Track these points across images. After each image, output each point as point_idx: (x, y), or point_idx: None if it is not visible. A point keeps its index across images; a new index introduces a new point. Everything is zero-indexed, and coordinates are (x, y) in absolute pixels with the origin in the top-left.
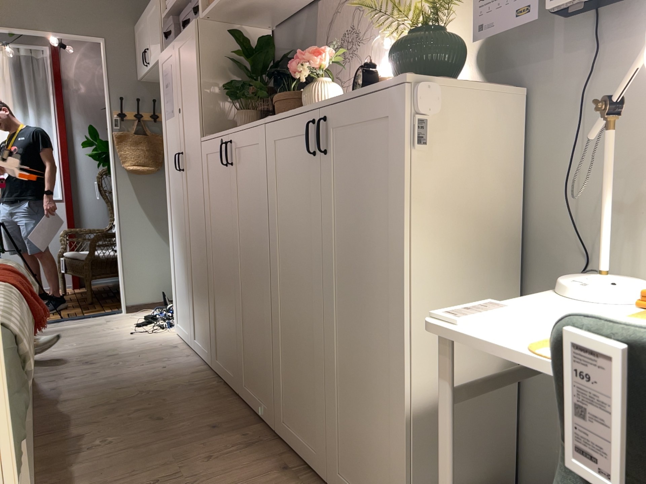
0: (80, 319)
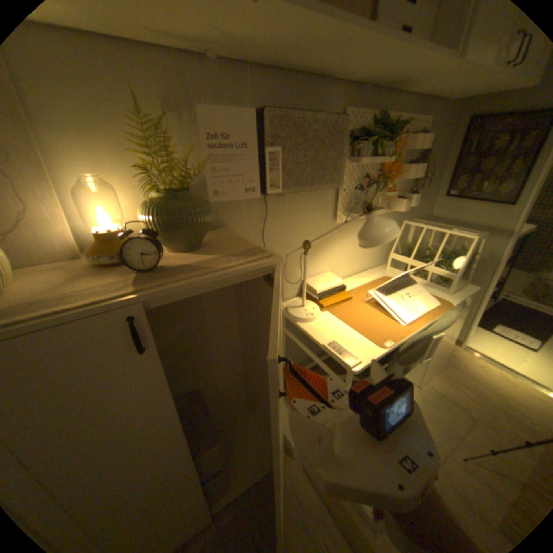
0: None
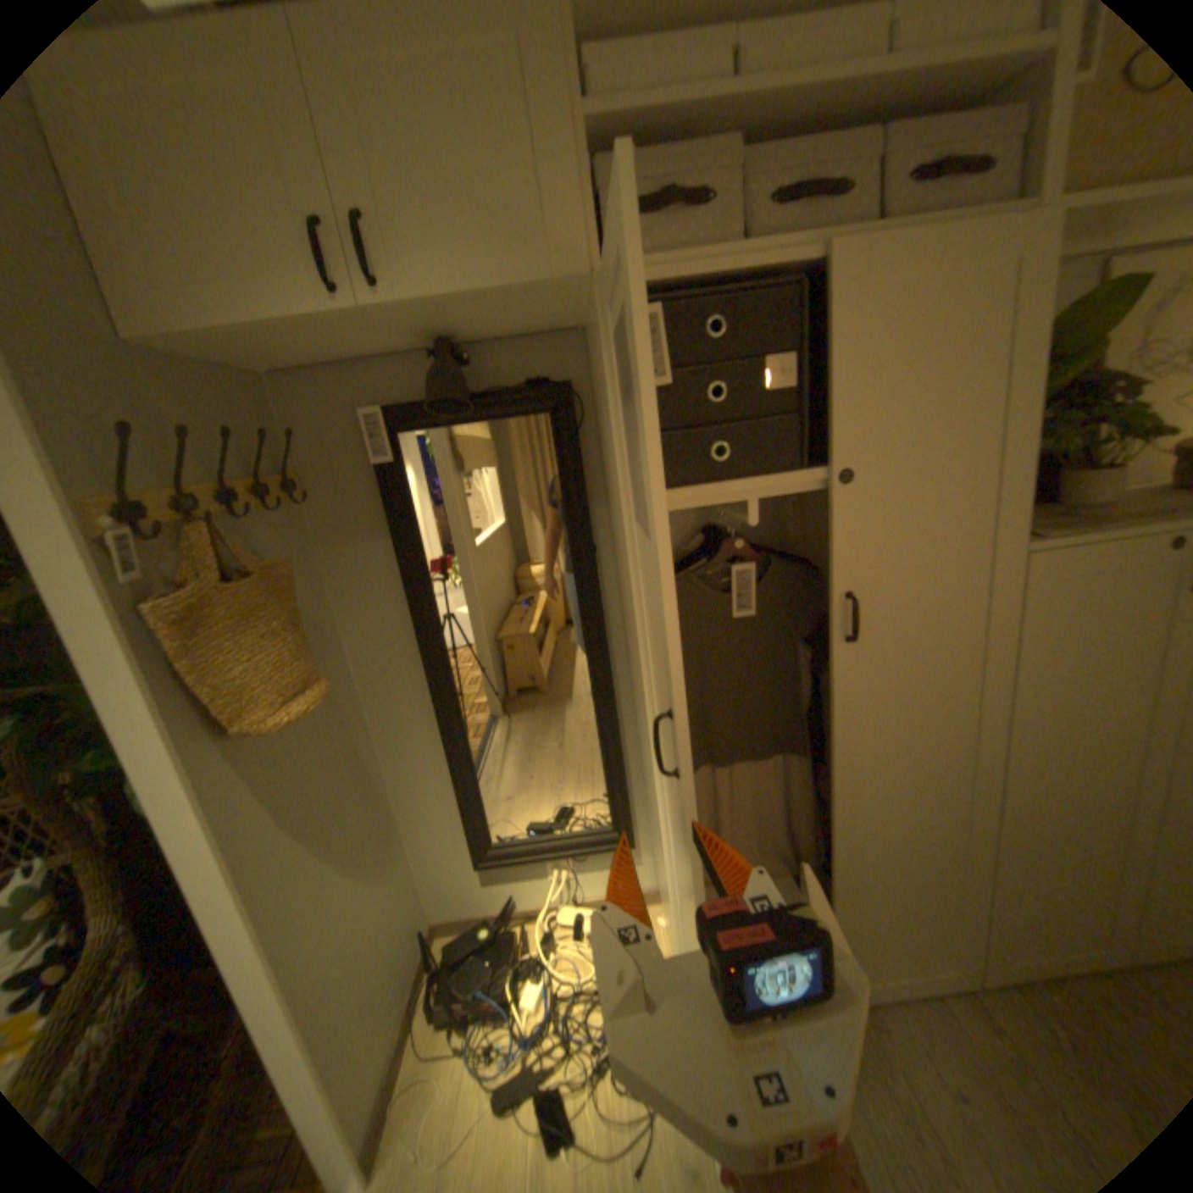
0: None
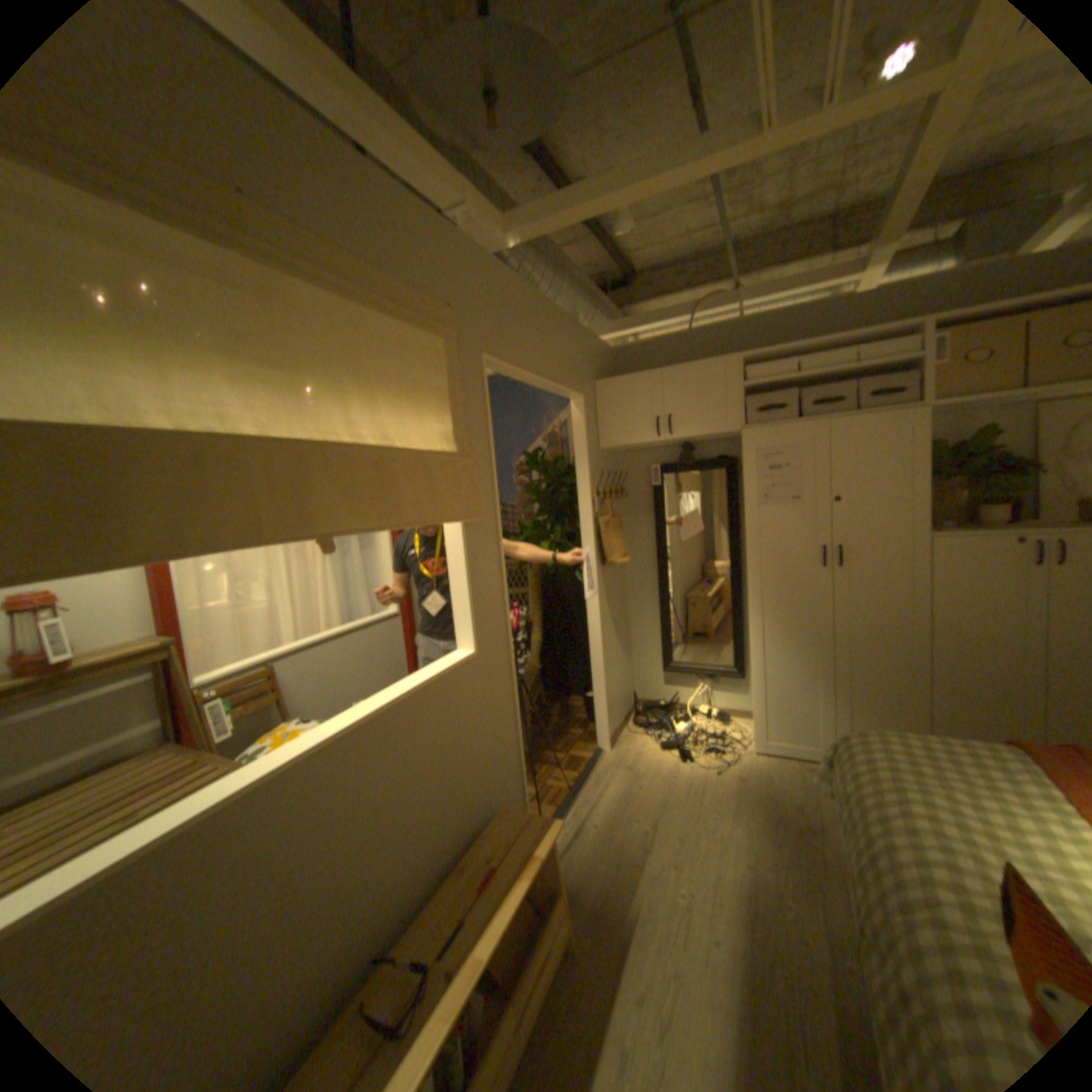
0: (587, 783)
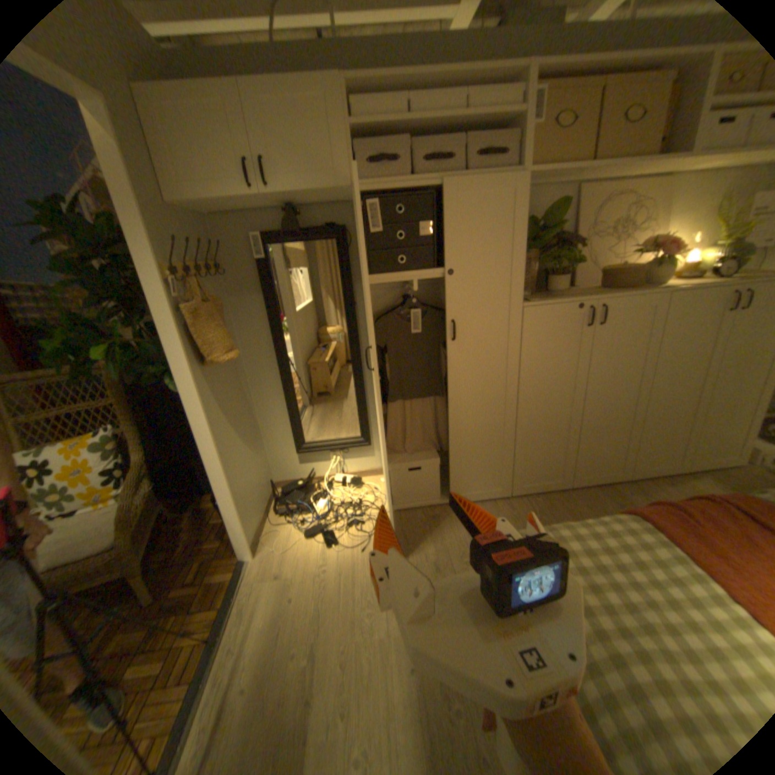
0: (228, 616)
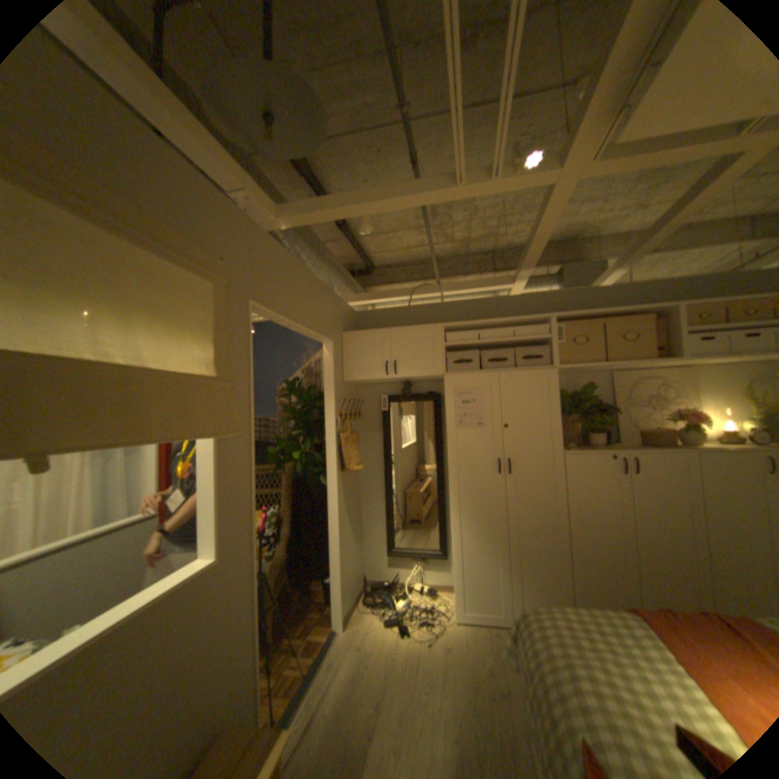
0: (320, 668)
